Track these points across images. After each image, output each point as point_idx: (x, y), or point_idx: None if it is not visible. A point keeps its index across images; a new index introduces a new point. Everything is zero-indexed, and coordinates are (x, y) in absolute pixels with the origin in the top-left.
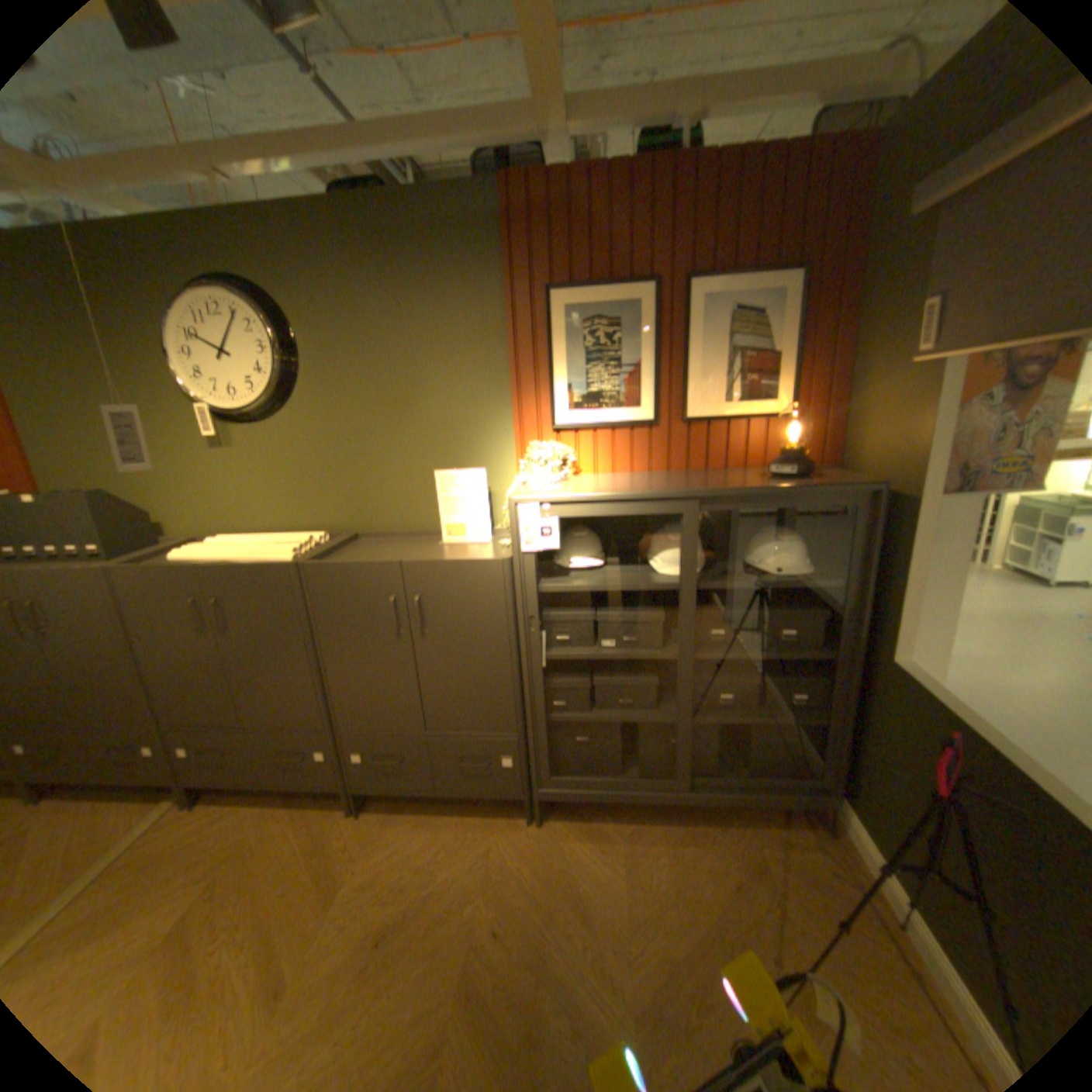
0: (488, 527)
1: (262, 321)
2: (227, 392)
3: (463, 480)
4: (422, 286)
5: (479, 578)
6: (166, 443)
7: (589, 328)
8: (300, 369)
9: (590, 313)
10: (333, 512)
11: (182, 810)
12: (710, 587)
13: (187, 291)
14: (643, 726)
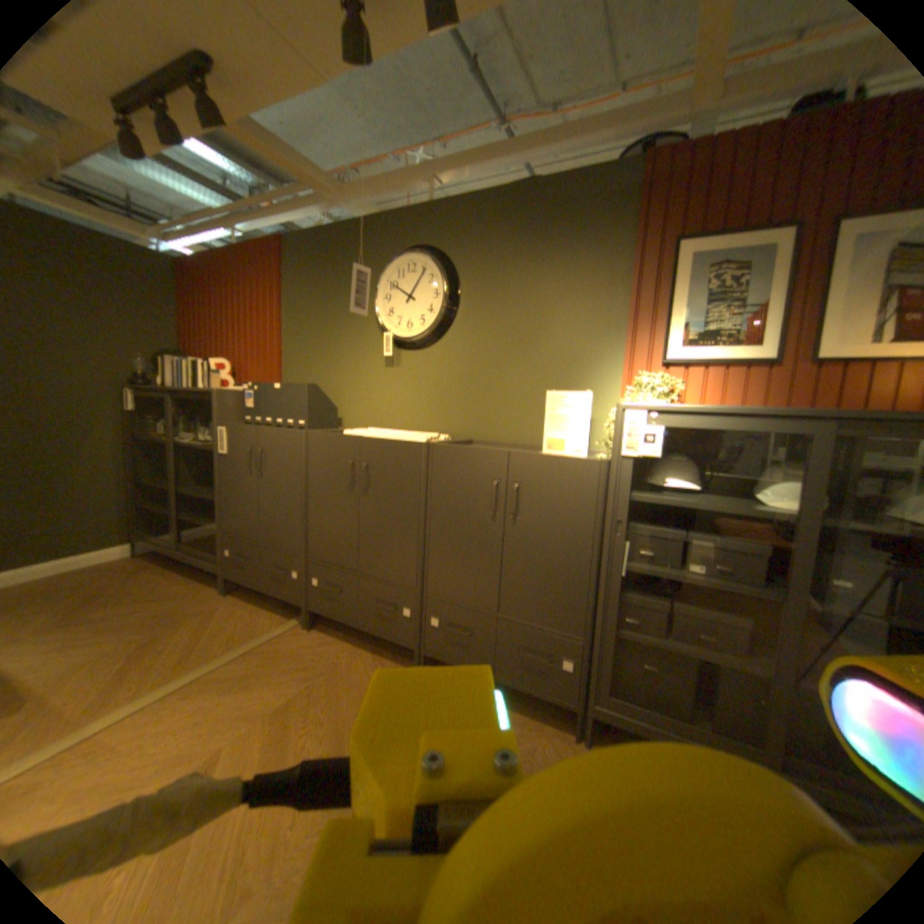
0: (586, 443)
1: (442, 272)
2: (406, 324)
3: (571, 399)
4: (565, 243)
5: (576, 474)
6: (359, 361)
7: (717, 269)
8: (458, 310)
9: (720, 255)
10: (458, 421)
11: (305, 628)
12: (842, 523)
13: (399, 254)
14: (728, 671)
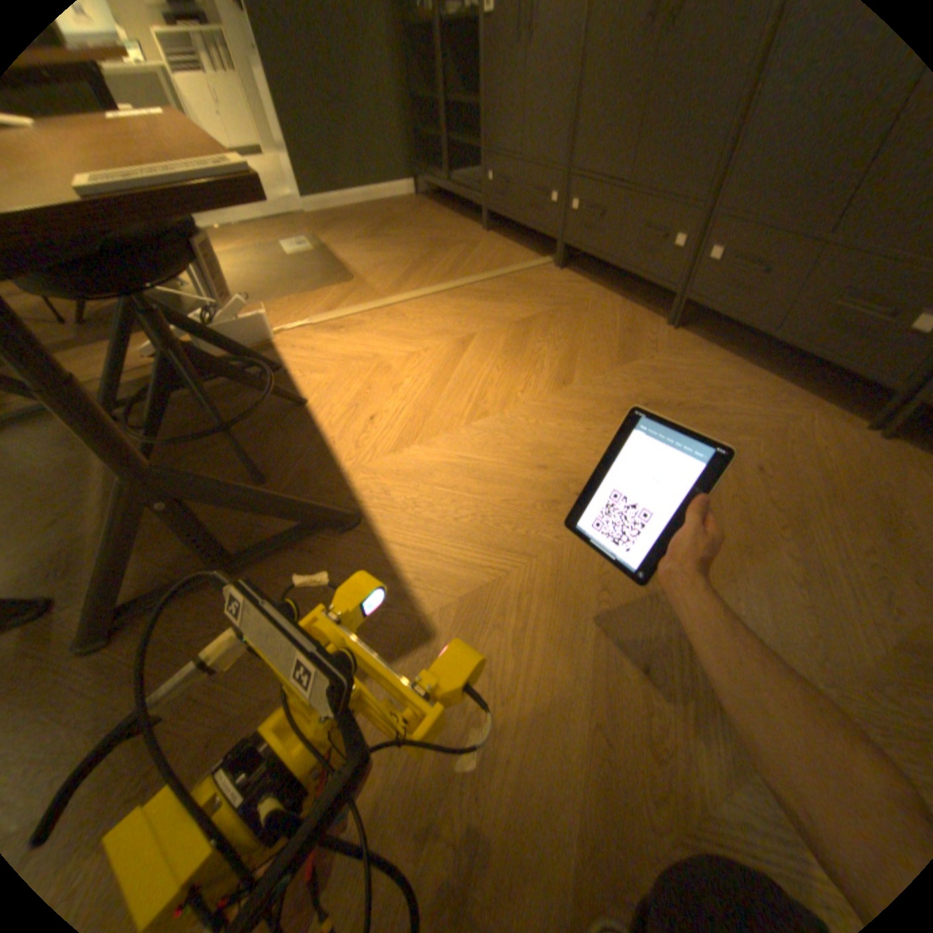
0: None
1: None
2: None
3: None
4: None
5: None
6: None
7: None
8: None
9: None
10: None
11: (557, 267)
12: None
13: None
14: None
